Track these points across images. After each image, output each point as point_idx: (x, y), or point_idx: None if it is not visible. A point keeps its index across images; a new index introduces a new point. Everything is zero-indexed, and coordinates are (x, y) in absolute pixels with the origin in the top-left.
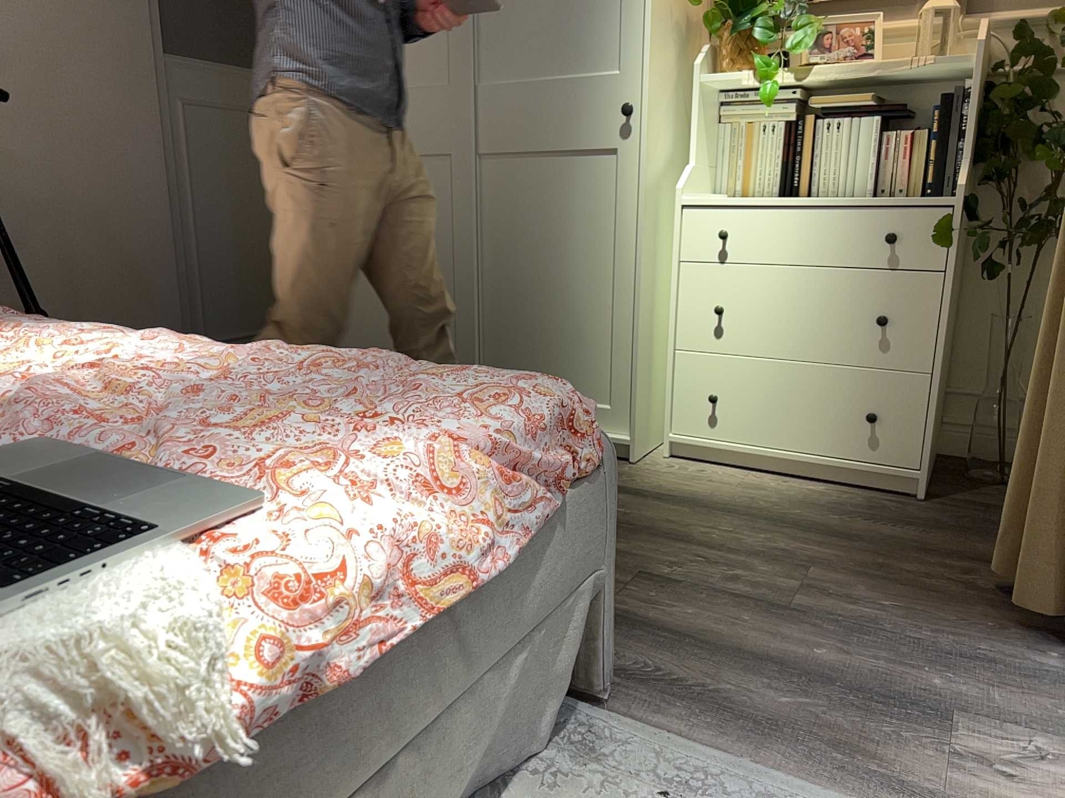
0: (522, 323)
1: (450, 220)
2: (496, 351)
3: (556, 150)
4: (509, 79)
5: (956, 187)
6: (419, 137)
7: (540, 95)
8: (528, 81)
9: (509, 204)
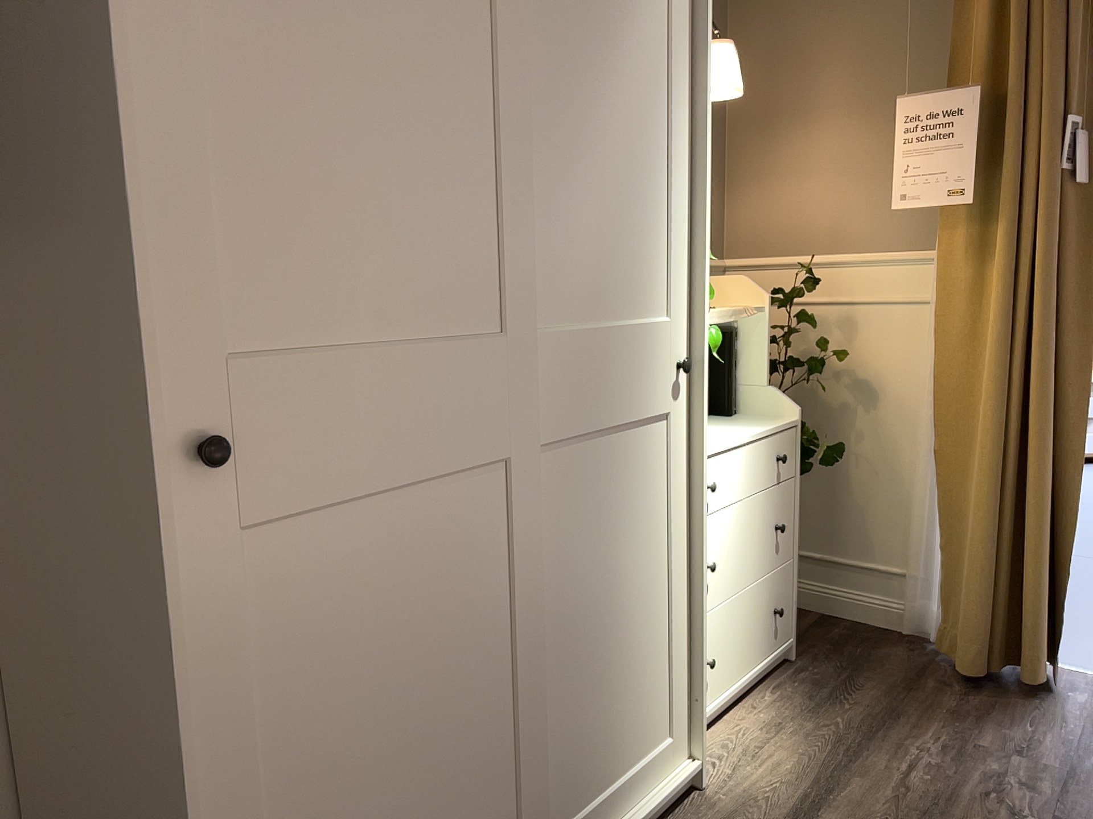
0: (587, 685)
1: (511, 573)
2: (557, 755)
3: (618, 423)
4: (568, 325)
5: (732, 406)
6: (462, 432)
7: (604, 349)
8: (591, 329)
9: (570, 515)
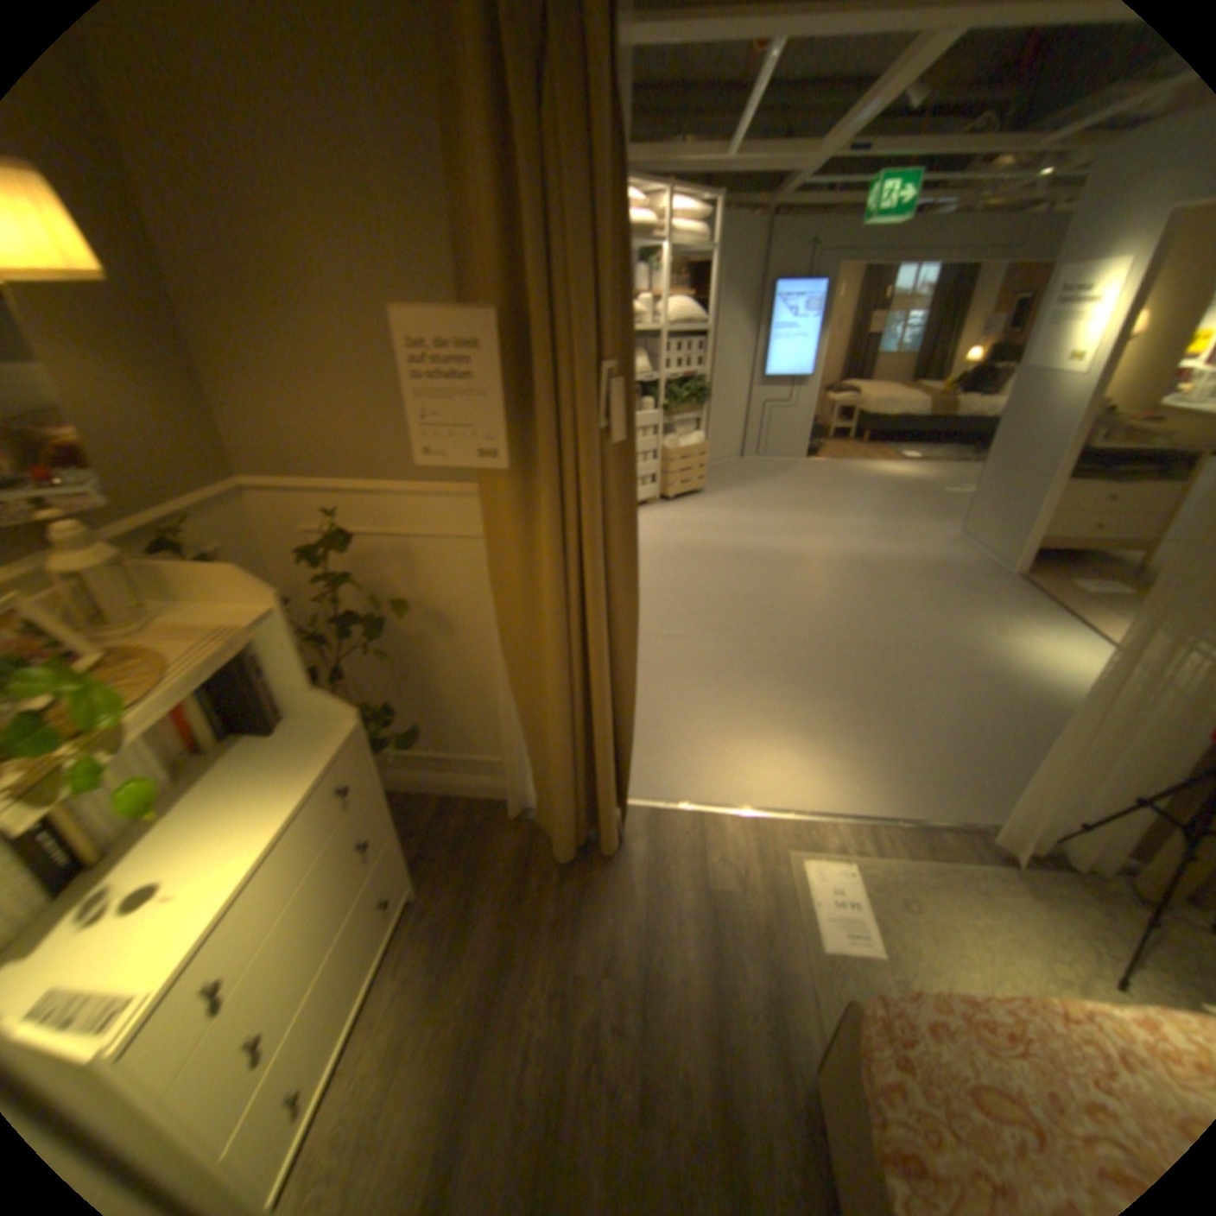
0: None
1: None
2: None
3: None
4: None
5: (280, 711)
6: None
7: None
8: None
9: None
